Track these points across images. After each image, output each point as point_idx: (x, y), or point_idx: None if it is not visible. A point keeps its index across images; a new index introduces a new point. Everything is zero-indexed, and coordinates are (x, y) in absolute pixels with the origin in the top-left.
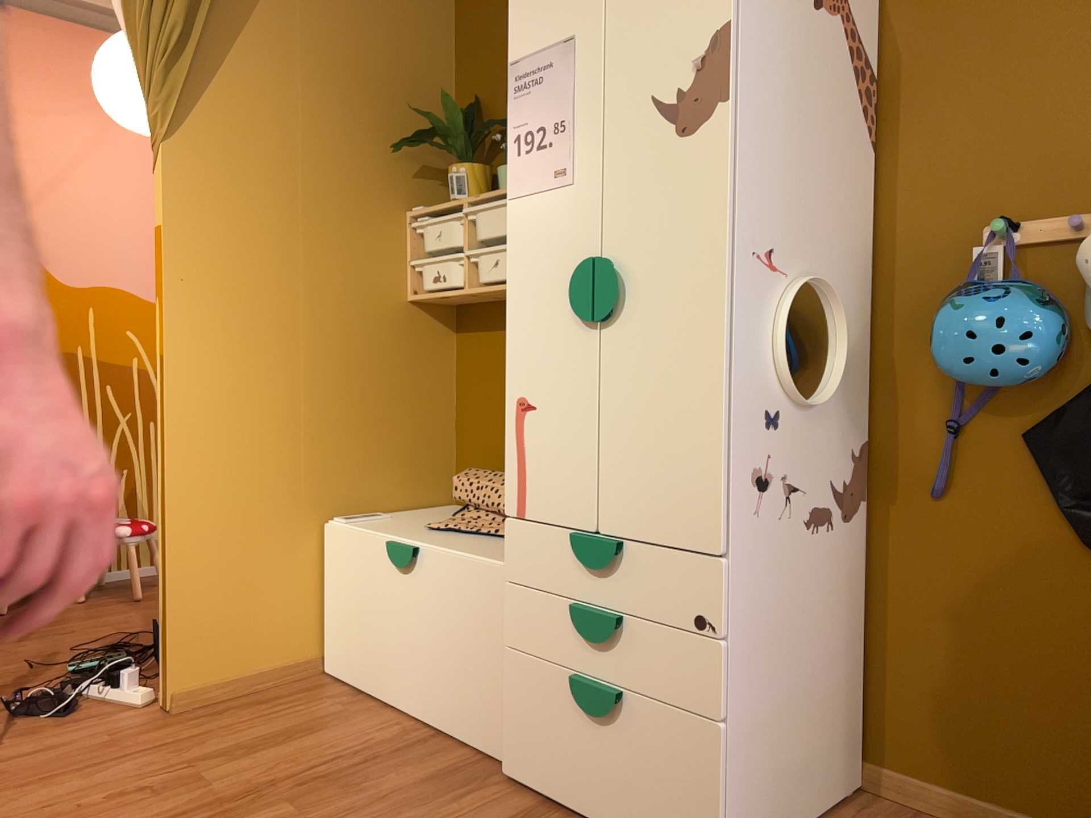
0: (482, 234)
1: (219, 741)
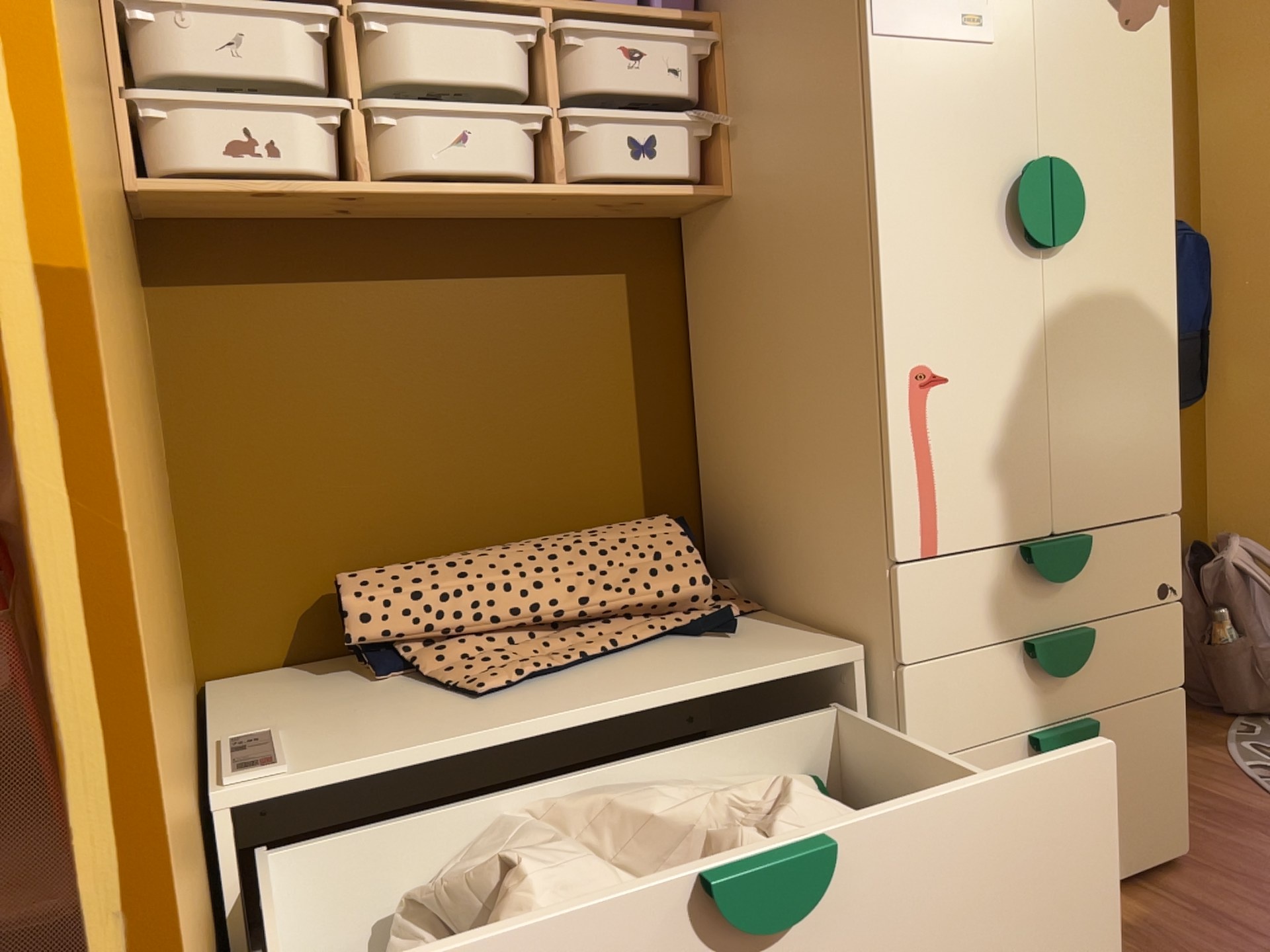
0: (401, 72)
1: None
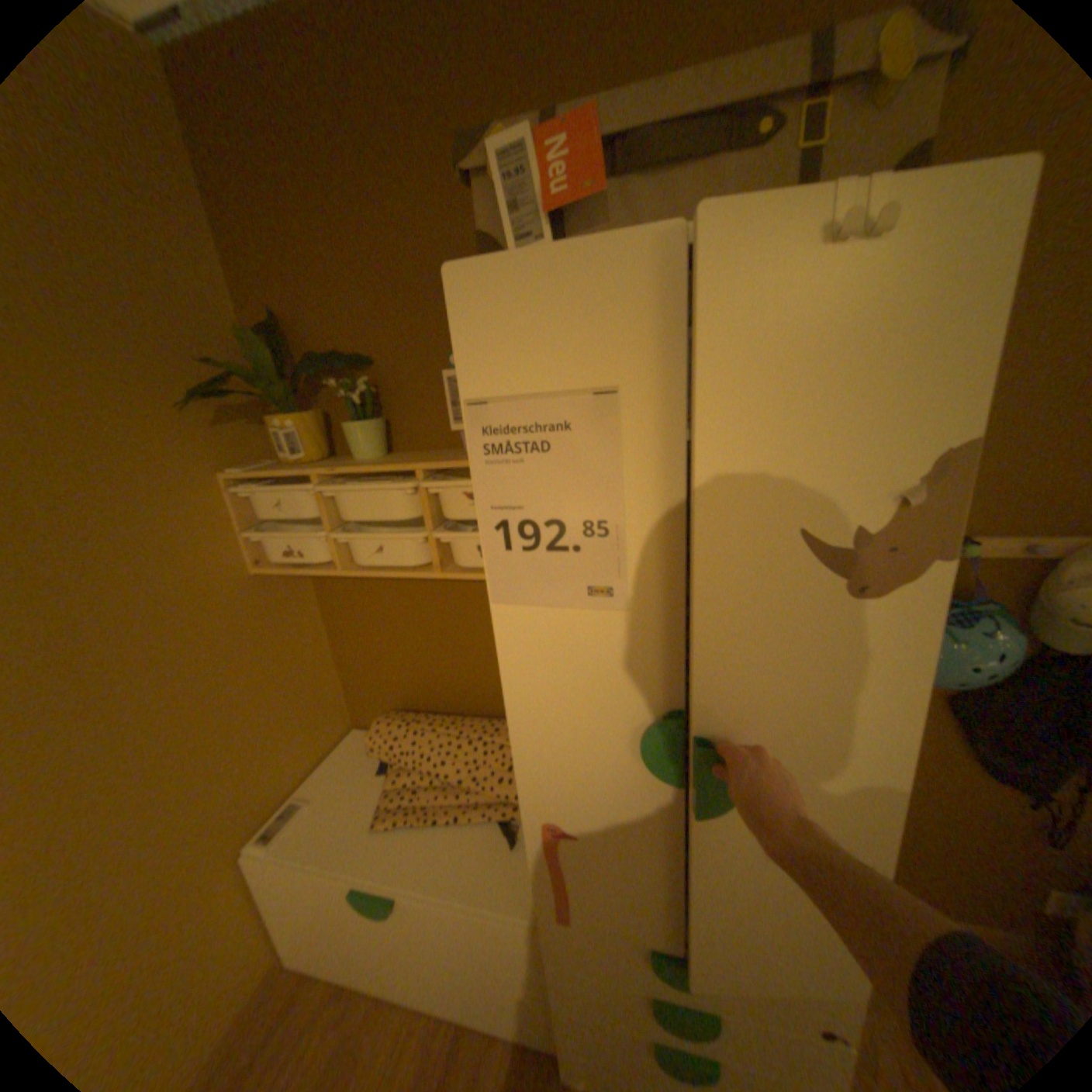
0: (349, 512)
1: None
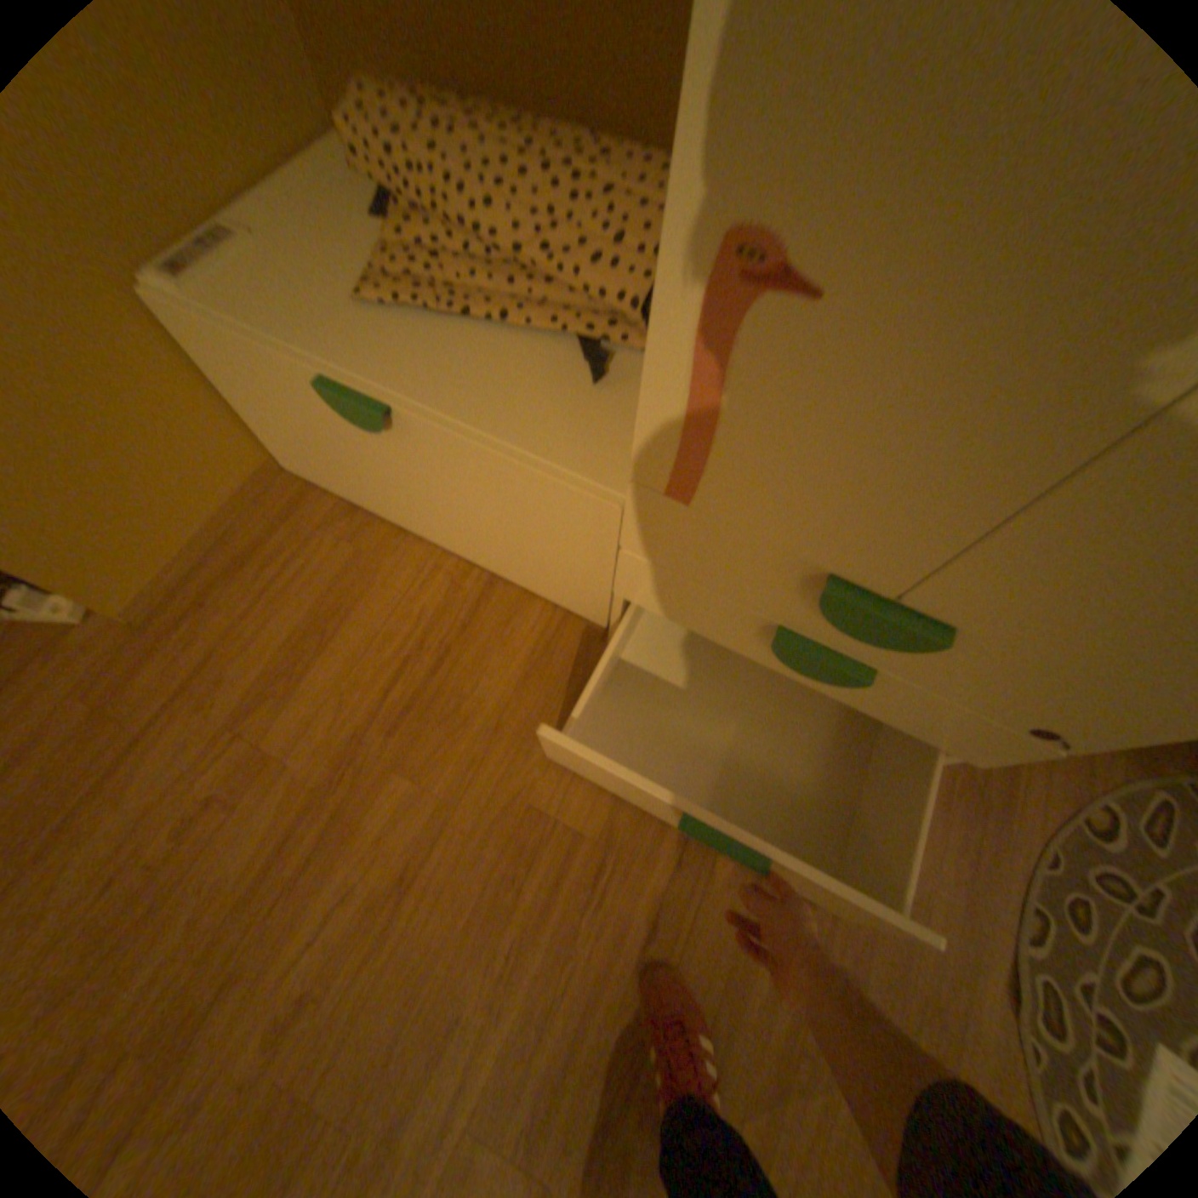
0: None
1: (240, 665)
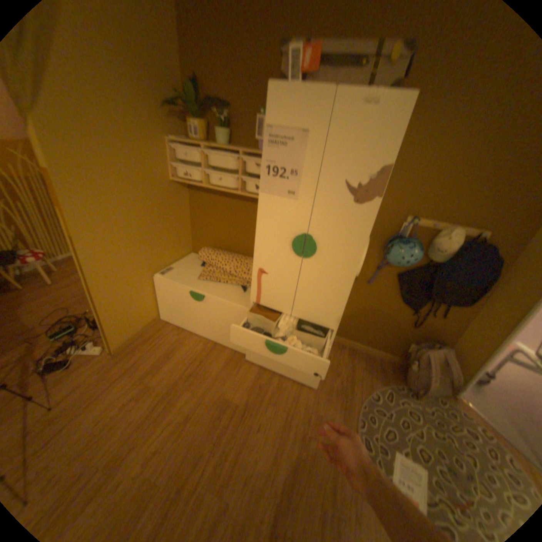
0: (212, 164)
1: (144, 366)
